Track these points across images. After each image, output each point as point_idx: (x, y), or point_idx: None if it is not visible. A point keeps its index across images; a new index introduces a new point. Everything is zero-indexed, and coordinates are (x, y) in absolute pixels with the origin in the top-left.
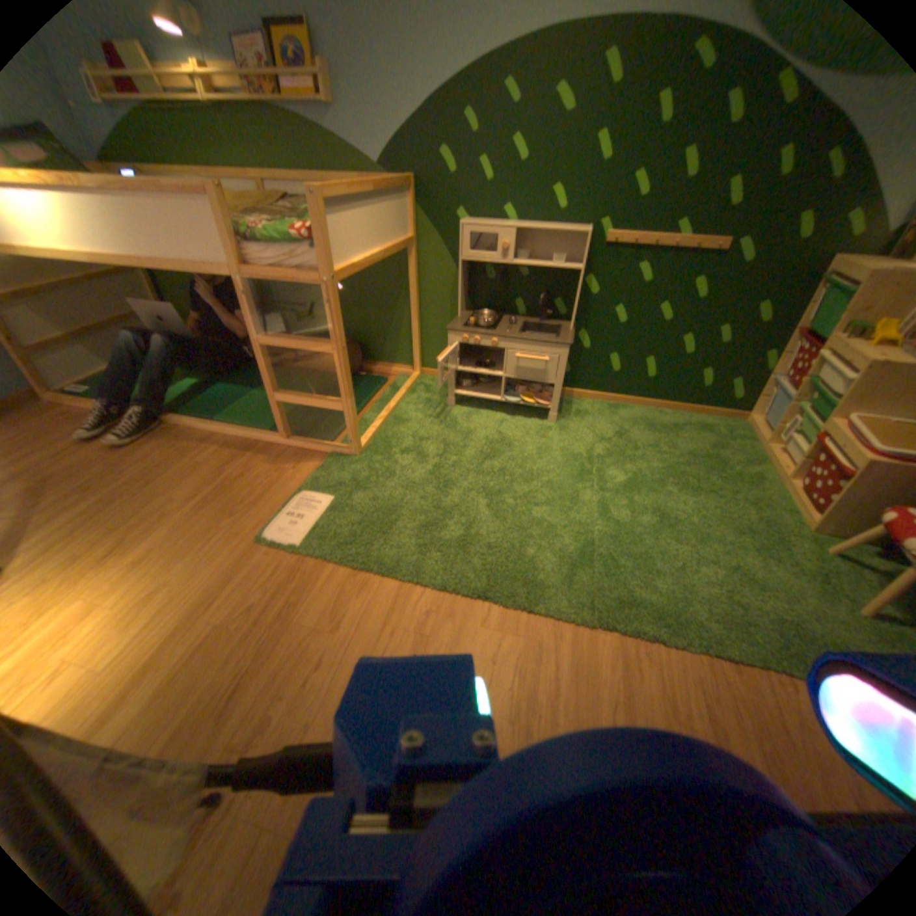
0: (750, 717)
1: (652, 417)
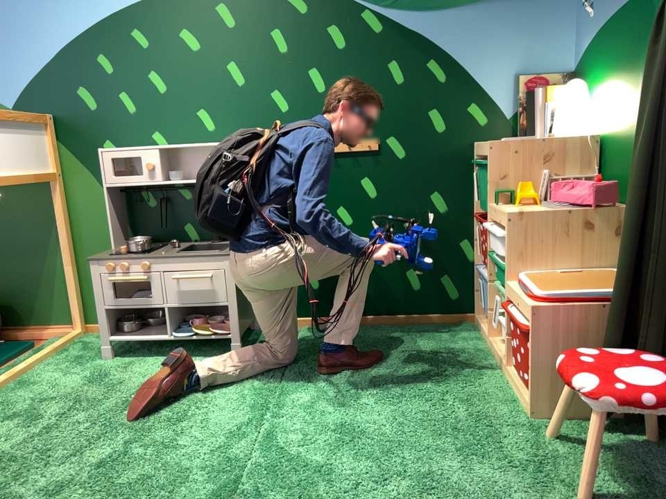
0: None
1: (368, 336)
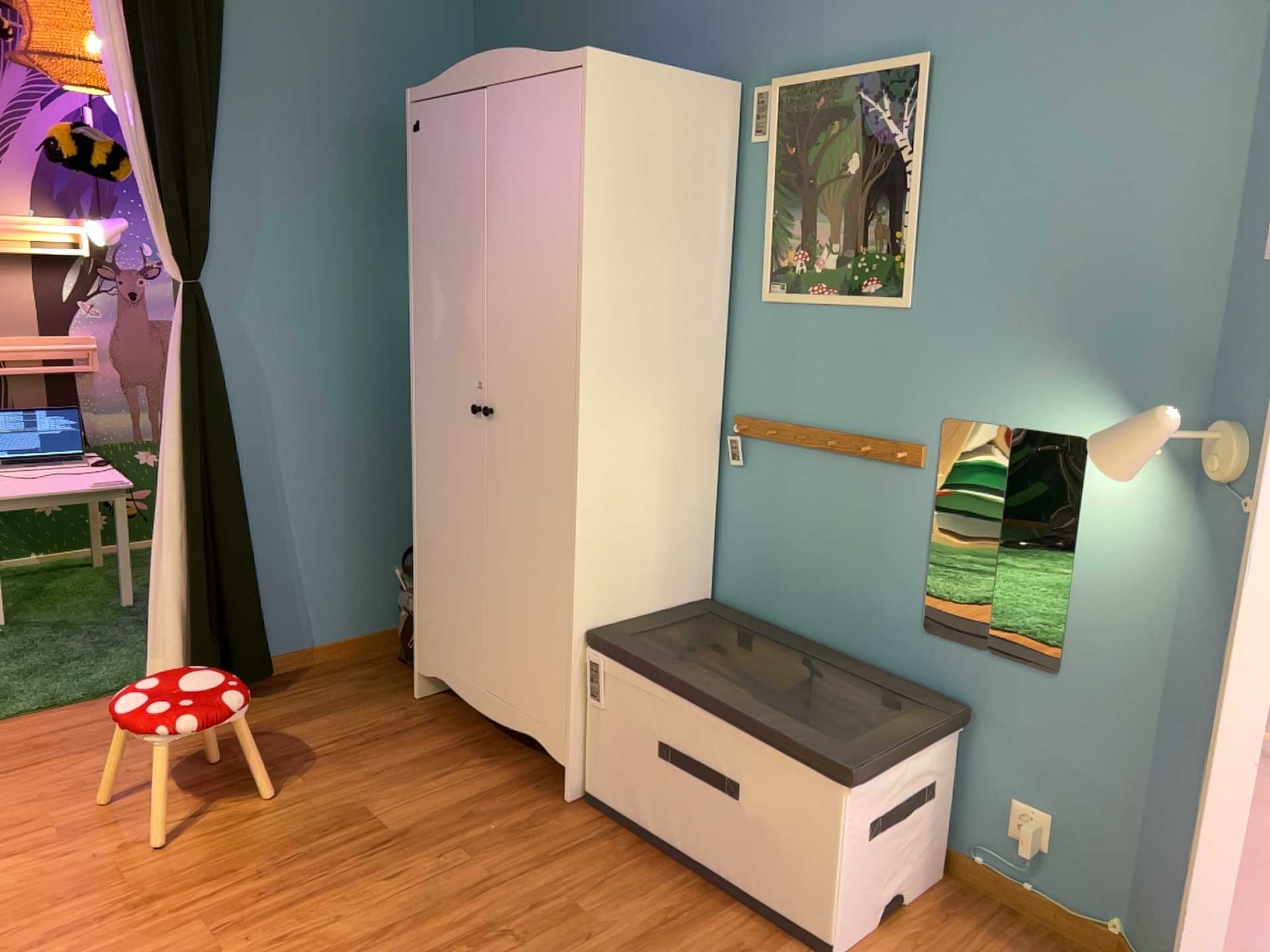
0: (6, 922)
1: None
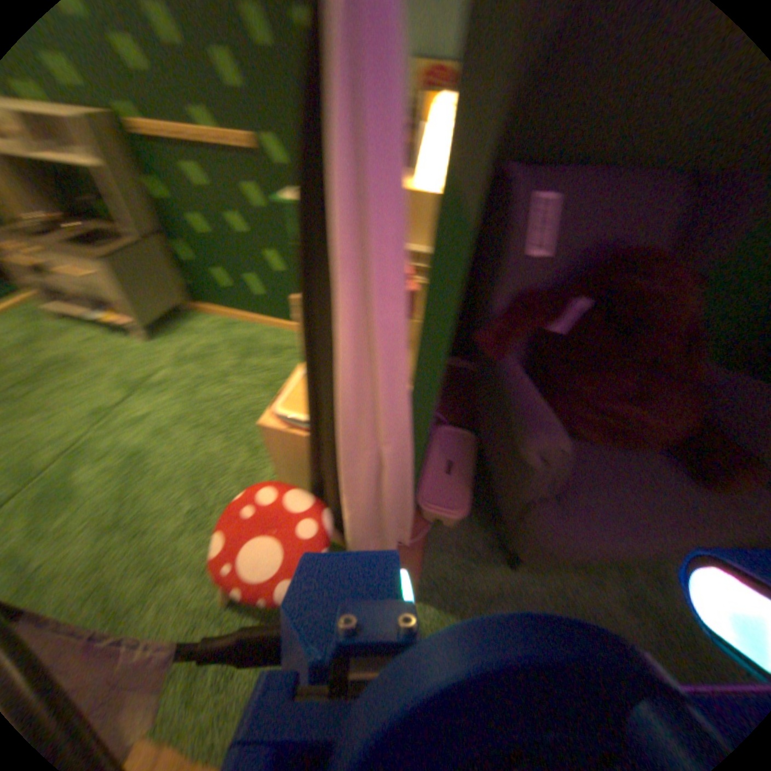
0: None
1: (259, 339)
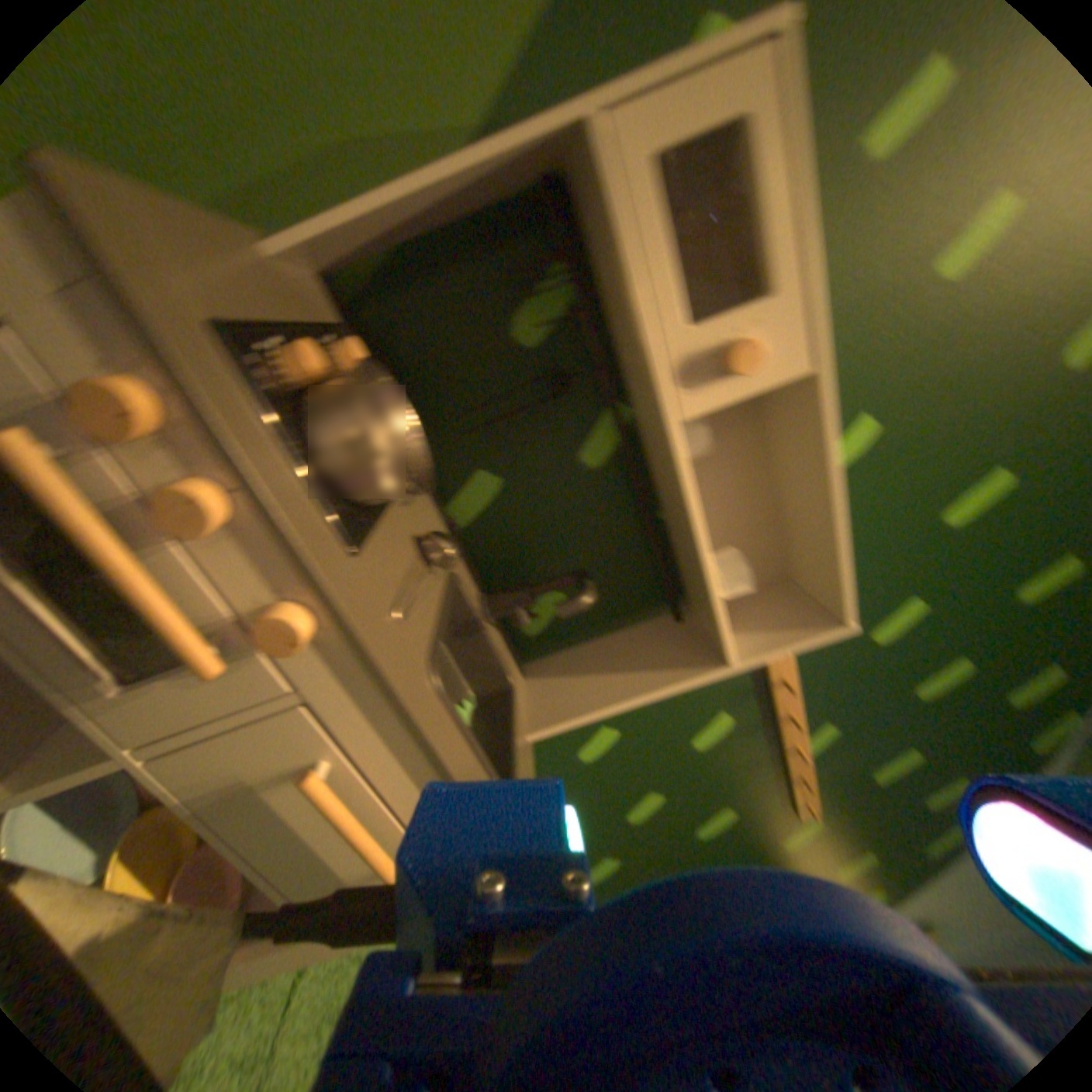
0: None
1: None
